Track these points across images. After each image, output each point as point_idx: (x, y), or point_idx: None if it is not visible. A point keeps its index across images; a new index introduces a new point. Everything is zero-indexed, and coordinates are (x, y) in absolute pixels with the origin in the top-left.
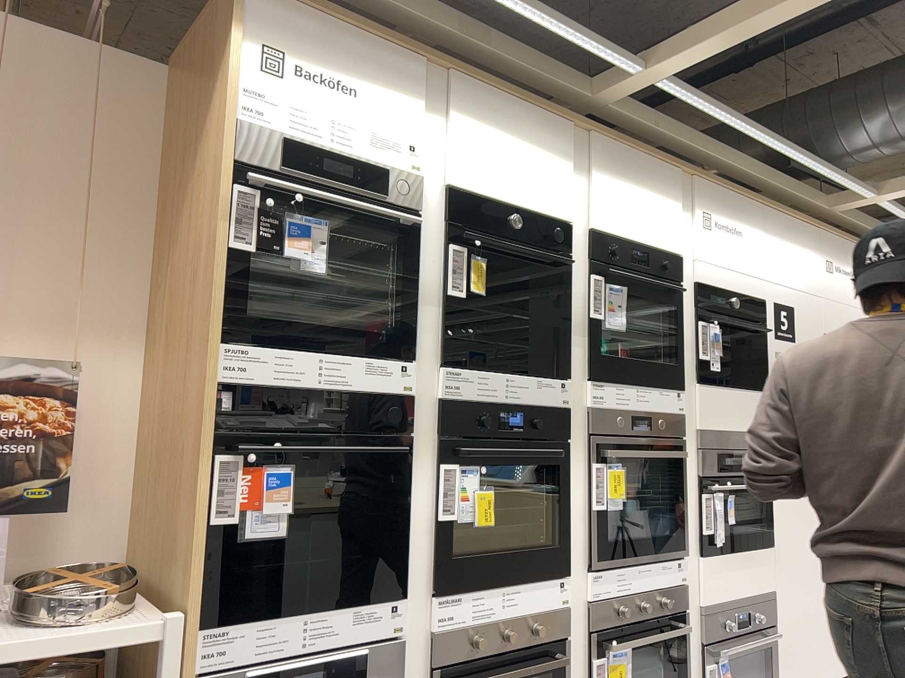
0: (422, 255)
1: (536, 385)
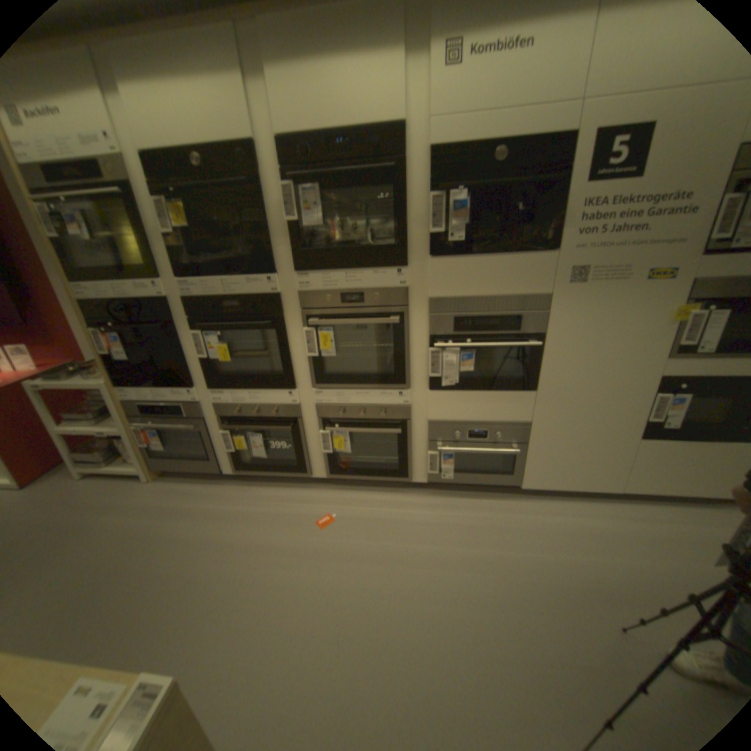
0: (138, 208)
1: (248, 283)
